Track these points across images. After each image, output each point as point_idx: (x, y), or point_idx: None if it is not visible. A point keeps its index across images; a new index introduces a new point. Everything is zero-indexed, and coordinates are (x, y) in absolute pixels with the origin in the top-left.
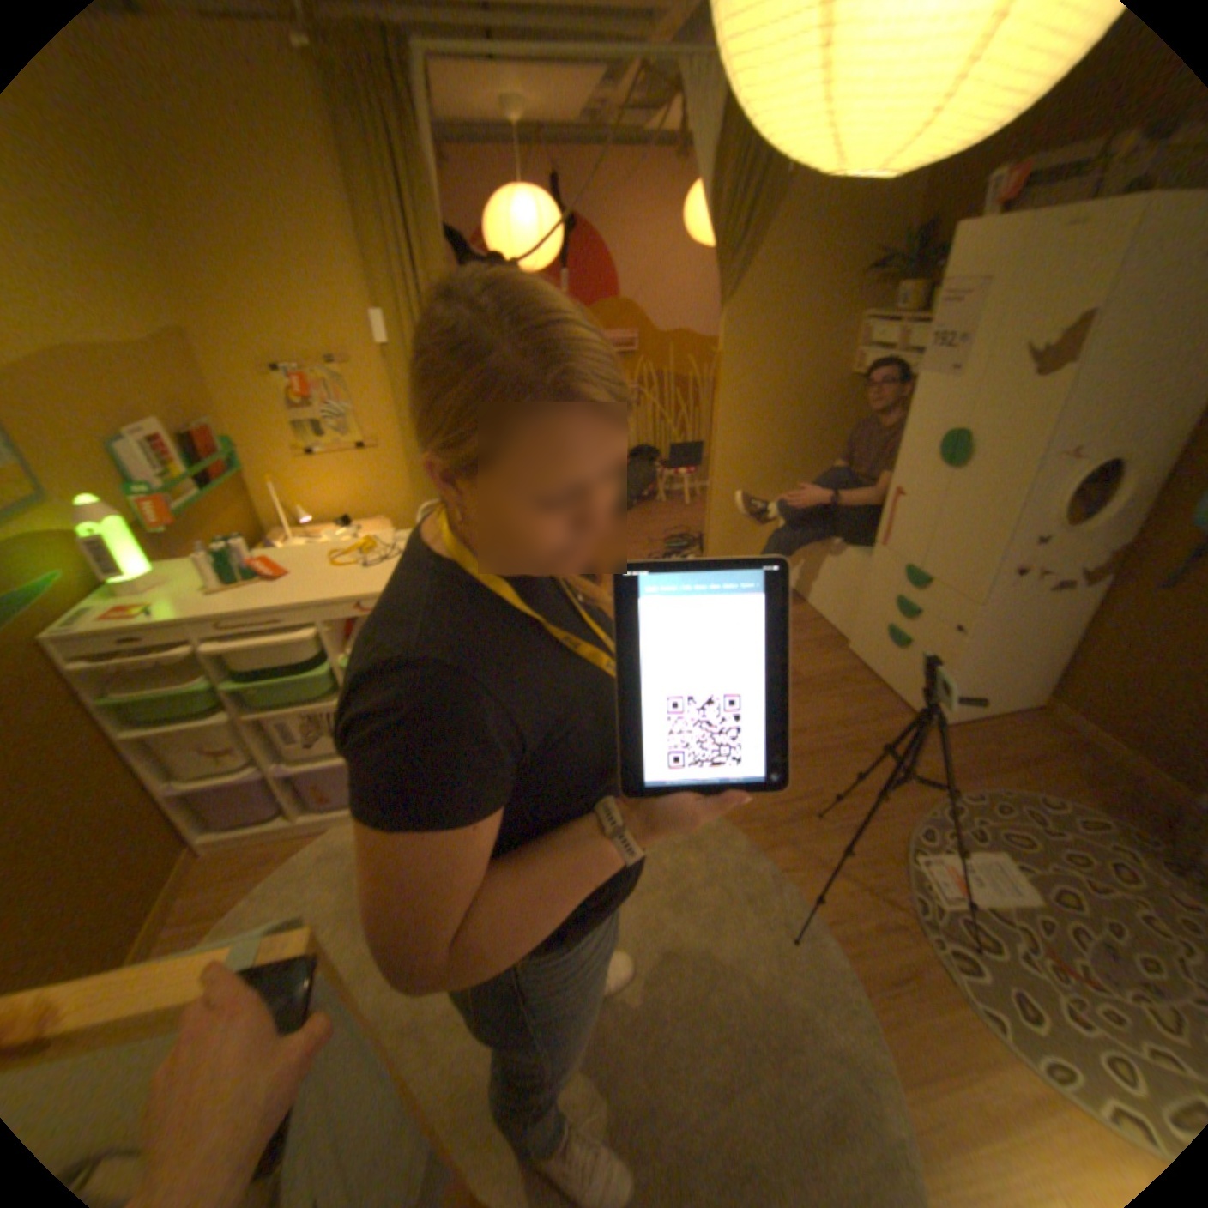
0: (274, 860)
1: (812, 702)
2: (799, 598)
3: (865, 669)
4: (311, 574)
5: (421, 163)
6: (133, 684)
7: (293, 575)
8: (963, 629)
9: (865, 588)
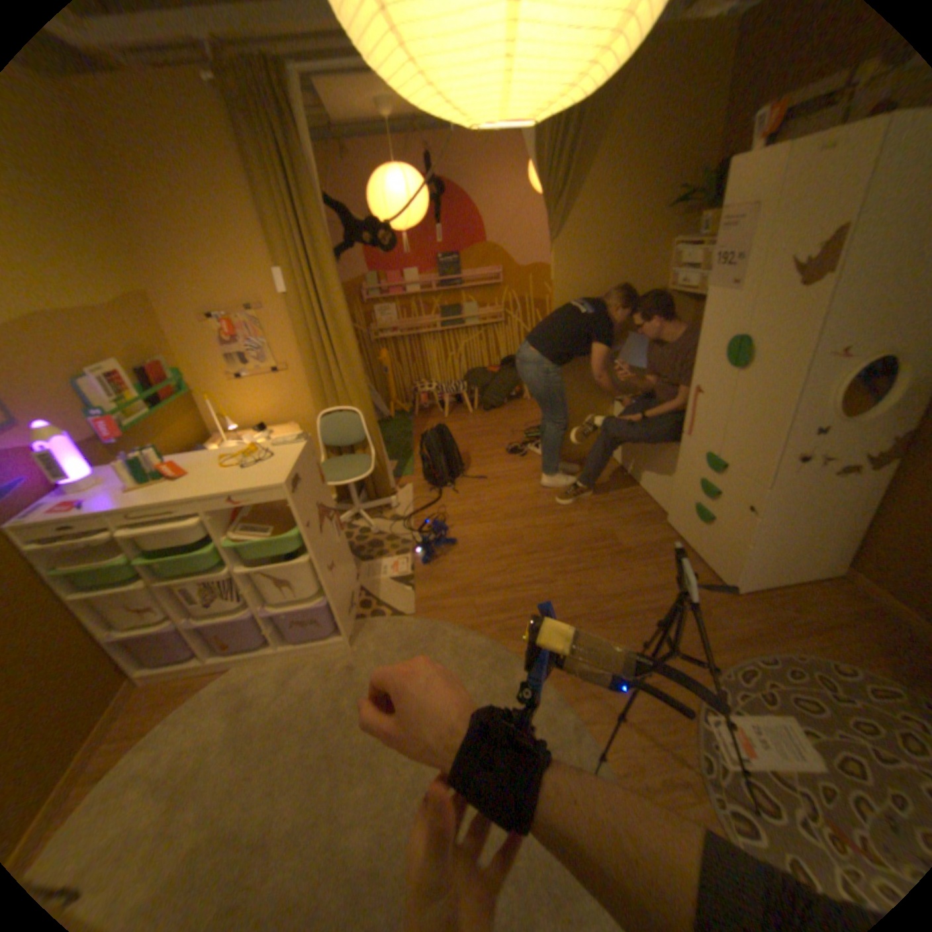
0: (186, 693)
1: (629, 569)
2: (629, 478)
3: (680, 540)
4: (201, 475)
5: (298, 156)
6: (74, 560)
7: (188, 475)
8: (755, 510)
9: (678, 470)
